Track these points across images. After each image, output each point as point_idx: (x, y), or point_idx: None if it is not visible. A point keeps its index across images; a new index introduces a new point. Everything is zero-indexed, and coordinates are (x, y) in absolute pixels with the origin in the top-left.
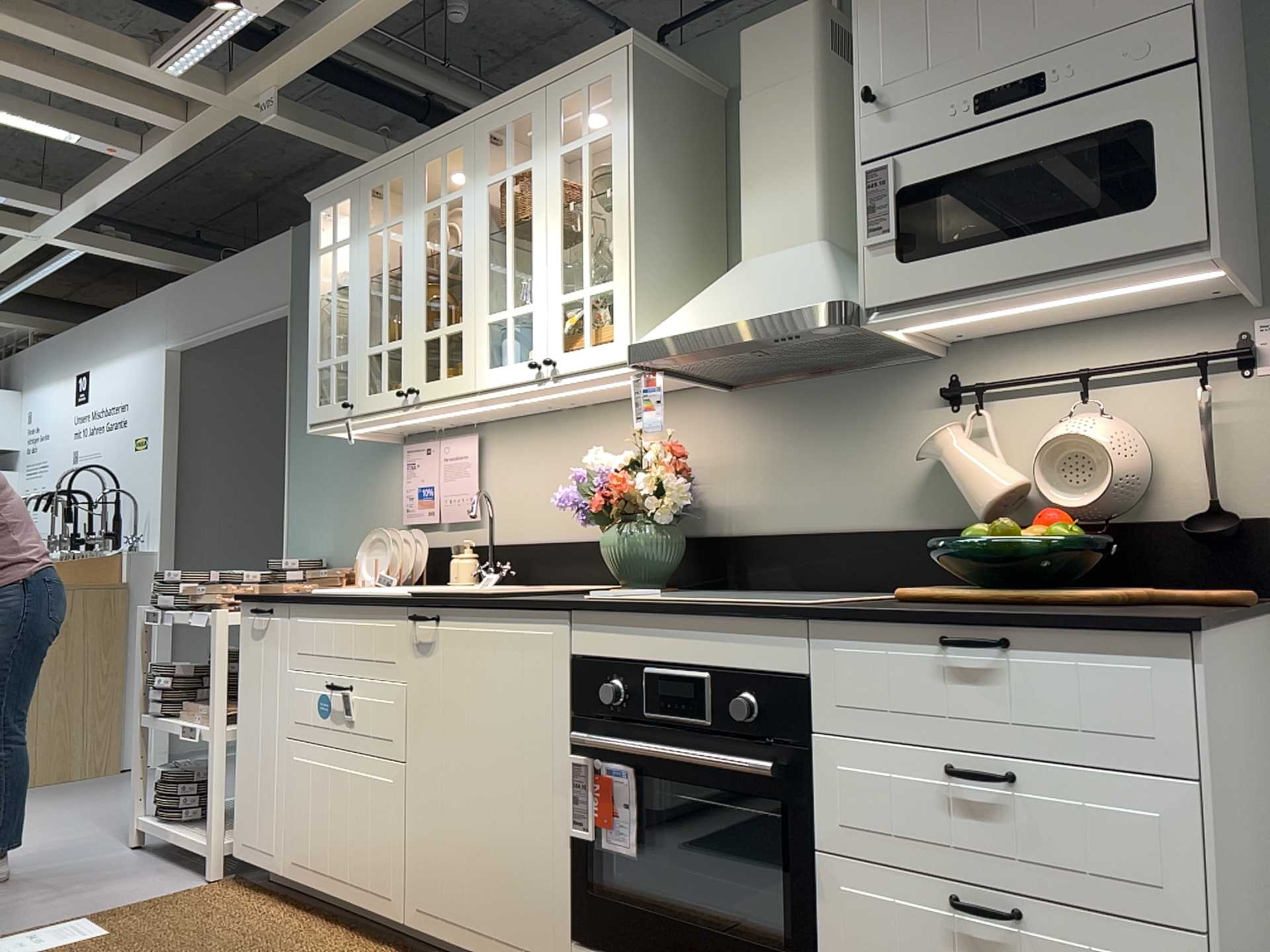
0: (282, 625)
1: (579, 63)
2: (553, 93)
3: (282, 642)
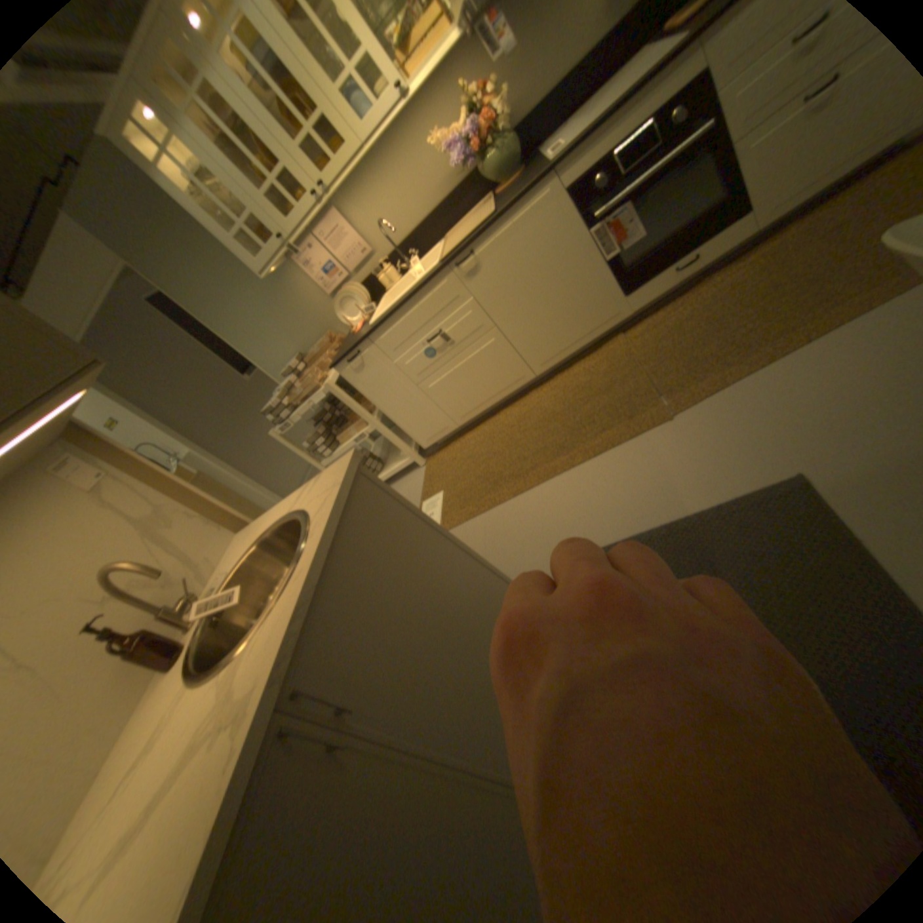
0: (373, 350)
1: None
2: None
3: (379, 356)
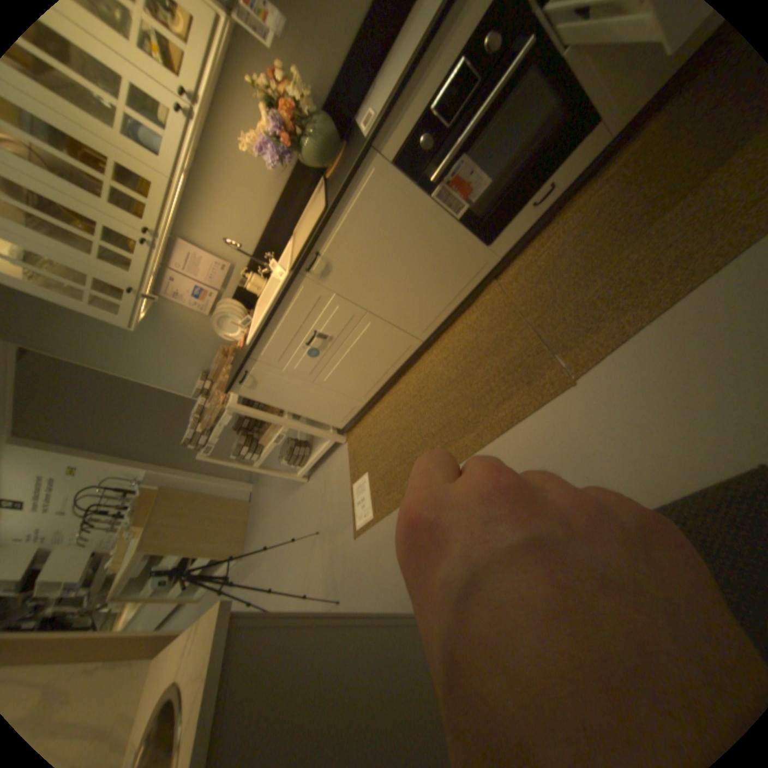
0: (259, 367)
1: None
2: None
3: (268, 370)
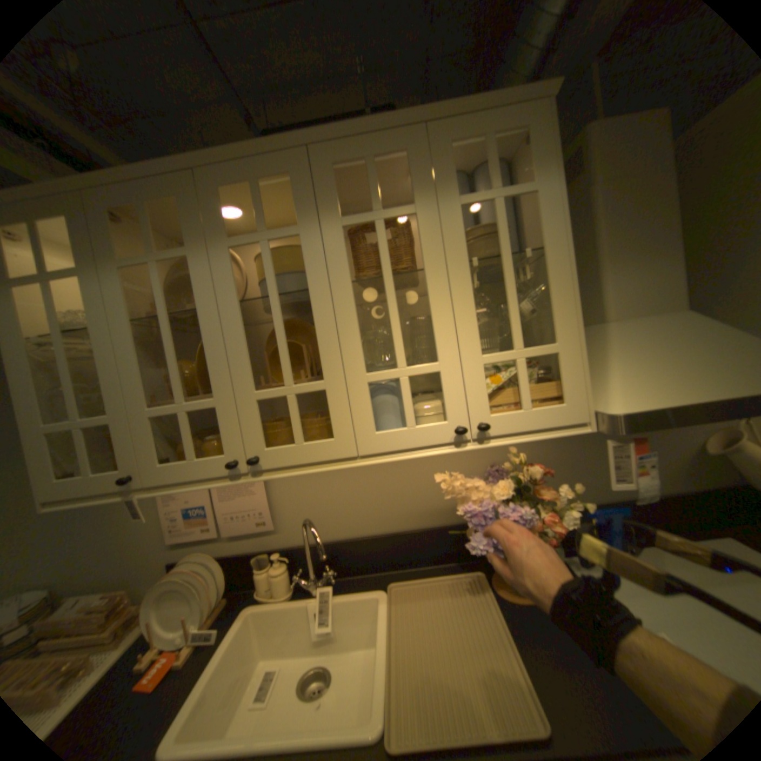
0: None
1: (483, 100)
2: (440, 128)
3: None
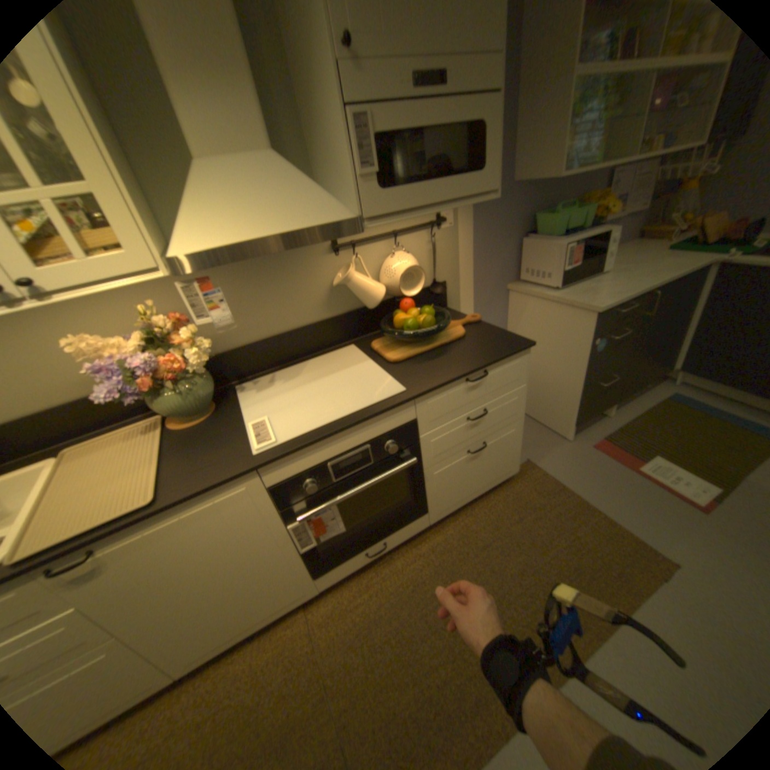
0: None
1: None
2: None
3: None
